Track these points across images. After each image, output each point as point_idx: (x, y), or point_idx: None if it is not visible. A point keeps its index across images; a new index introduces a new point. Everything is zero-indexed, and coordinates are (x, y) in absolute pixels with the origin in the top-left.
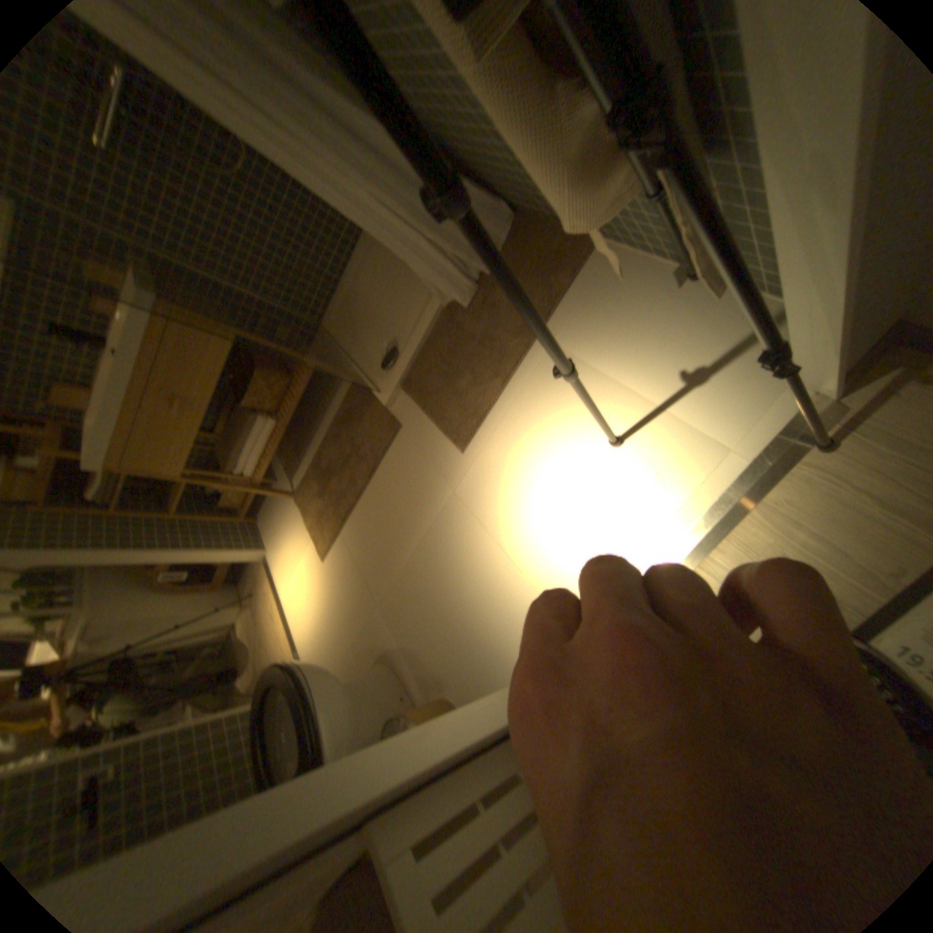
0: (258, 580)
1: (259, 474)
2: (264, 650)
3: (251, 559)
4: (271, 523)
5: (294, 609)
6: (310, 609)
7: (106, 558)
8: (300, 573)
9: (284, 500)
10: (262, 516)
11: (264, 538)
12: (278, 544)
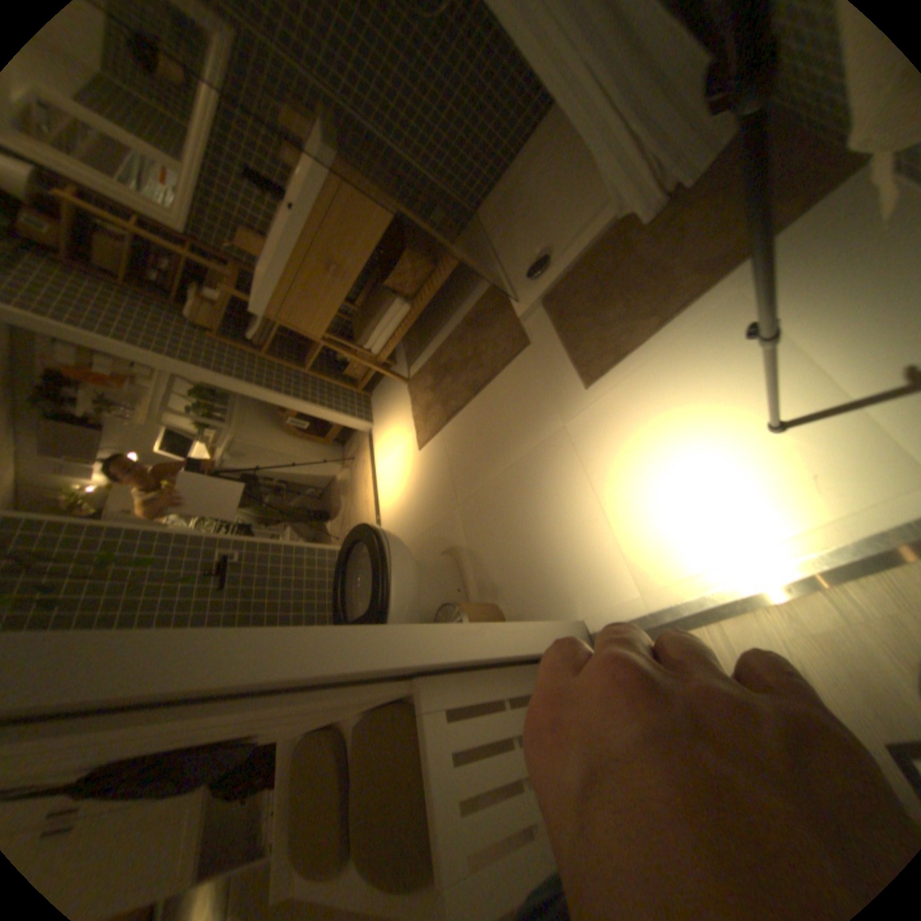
0: (362, 449)
1: (384, 356)
2: (354, 509)
3: (360, 430)
4: (384, 404)
5: (387, 484)
6: (400, 489)
7: (255, 394)
8: (399, 456)
9: (400, 386)
10: (378, 395)
11: (375, 415)
12: (385, 424)
